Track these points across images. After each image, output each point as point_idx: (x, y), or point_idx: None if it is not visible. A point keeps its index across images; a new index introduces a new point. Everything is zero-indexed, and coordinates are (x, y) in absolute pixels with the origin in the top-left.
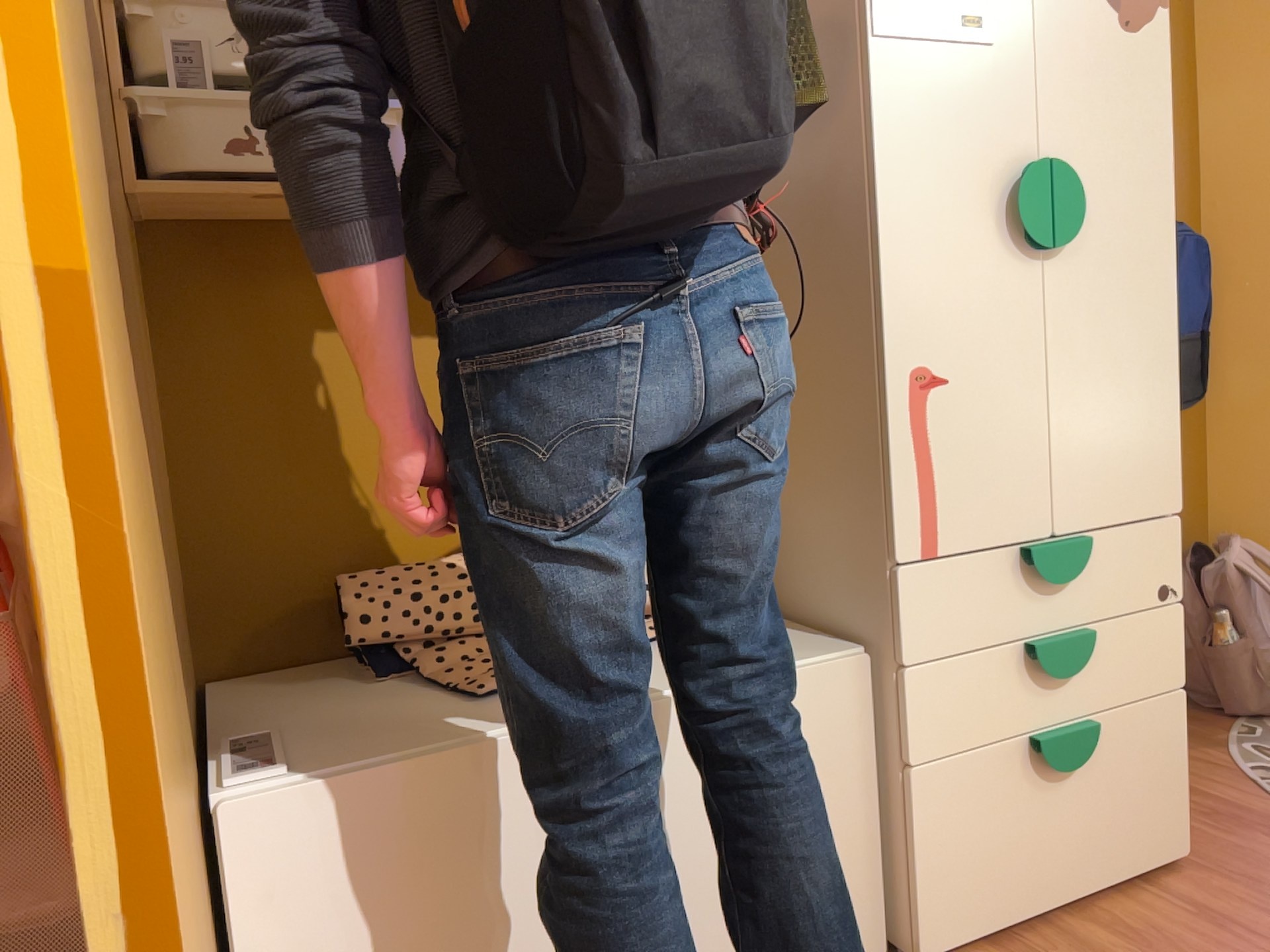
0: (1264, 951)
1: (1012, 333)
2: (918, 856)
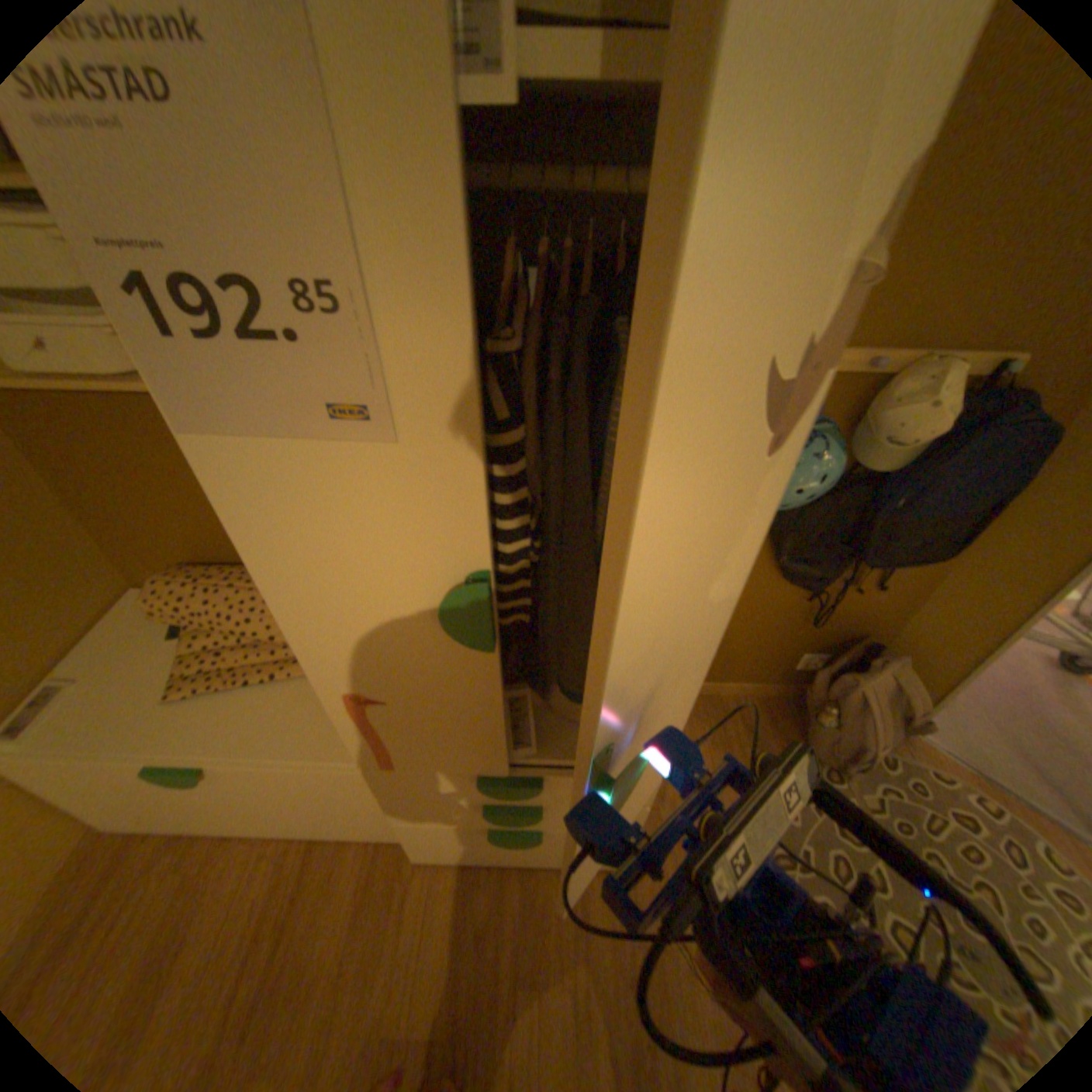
0: (575, 972)
1: (456, 686)
2: (401, 844)
